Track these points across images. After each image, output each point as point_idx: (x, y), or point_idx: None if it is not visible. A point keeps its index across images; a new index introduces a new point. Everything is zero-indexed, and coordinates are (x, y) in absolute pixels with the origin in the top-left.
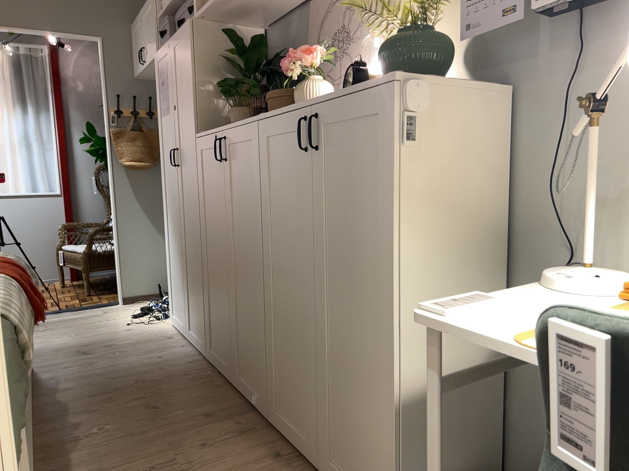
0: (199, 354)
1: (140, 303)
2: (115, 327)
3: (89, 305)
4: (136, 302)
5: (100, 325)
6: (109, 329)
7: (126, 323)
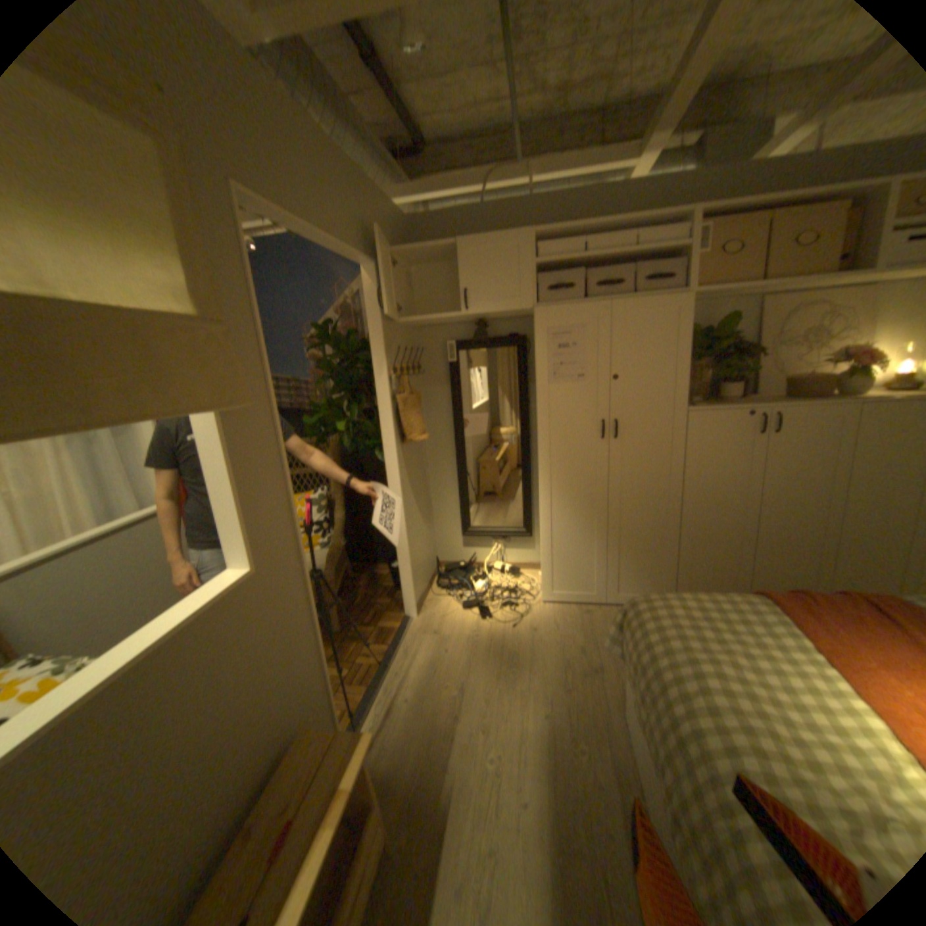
0: None
1: (428, 605)
2: (514, 637)
3: (393, 639)
4: (423, 606)
5: (491, 646)
6: (518, 643)
7: (506, 628)
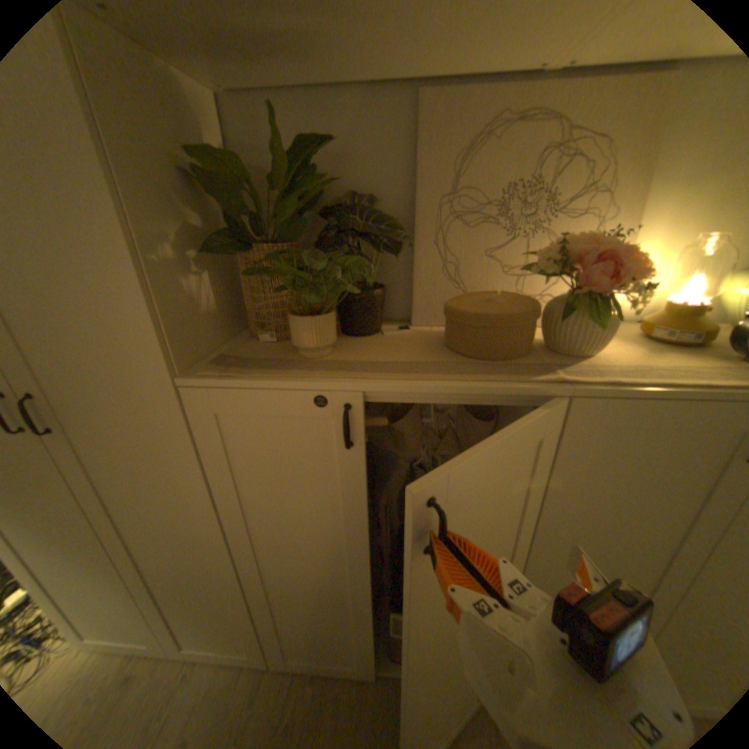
0: (239, 667)
1: None
2: None
3: None
4: None
5: None
6: None
7: None
